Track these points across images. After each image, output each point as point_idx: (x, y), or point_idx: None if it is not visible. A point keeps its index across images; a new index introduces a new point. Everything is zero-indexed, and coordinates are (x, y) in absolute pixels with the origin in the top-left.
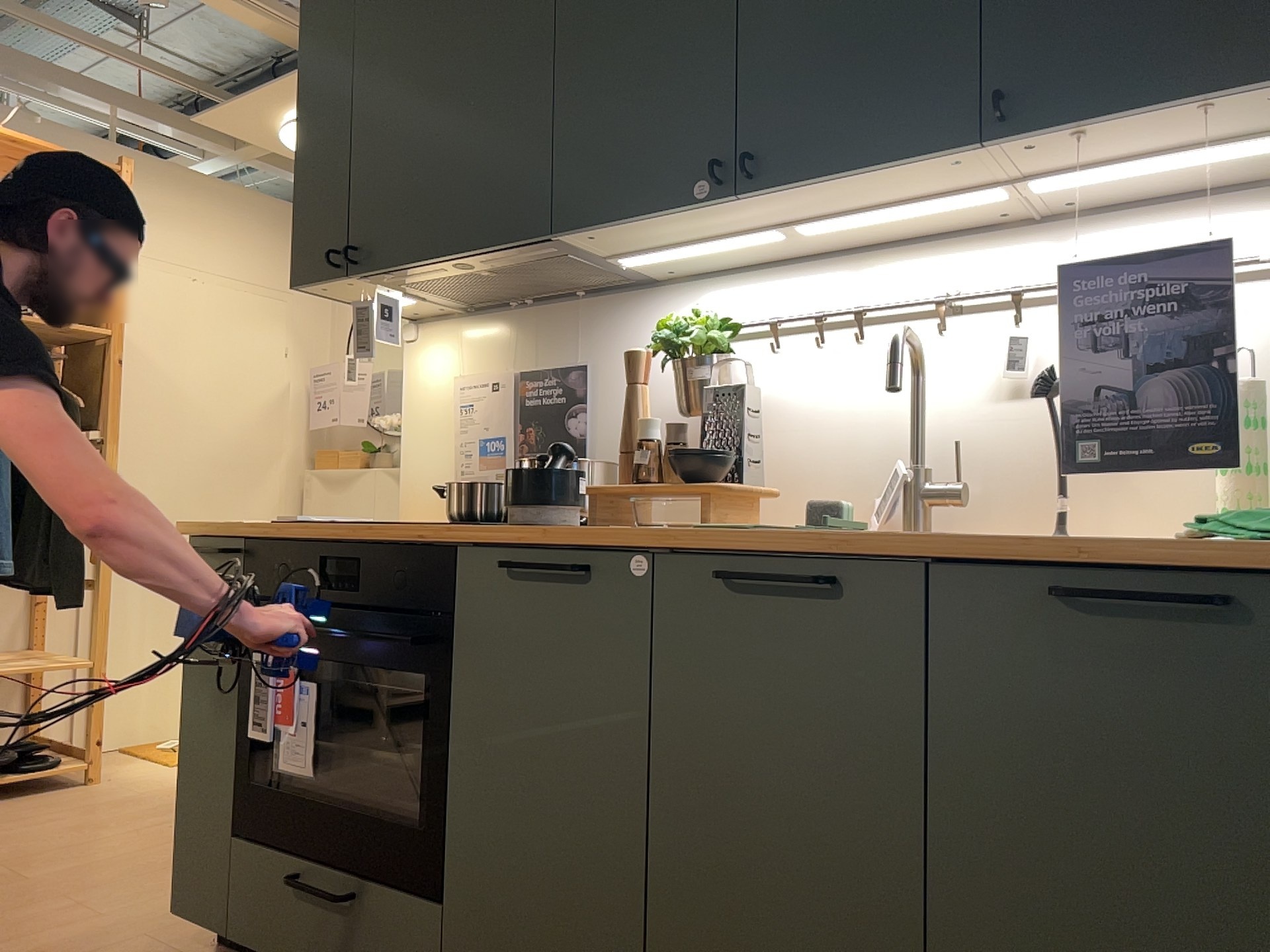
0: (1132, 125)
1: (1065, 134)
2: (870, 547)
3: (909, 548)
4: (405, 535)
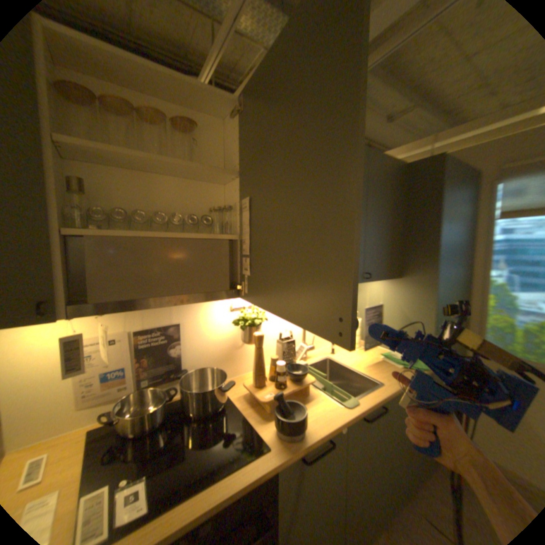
0: (374, 279)
1: (369, 281)
2: (390, 397)
3: (396, 394)
4: (243, 484)
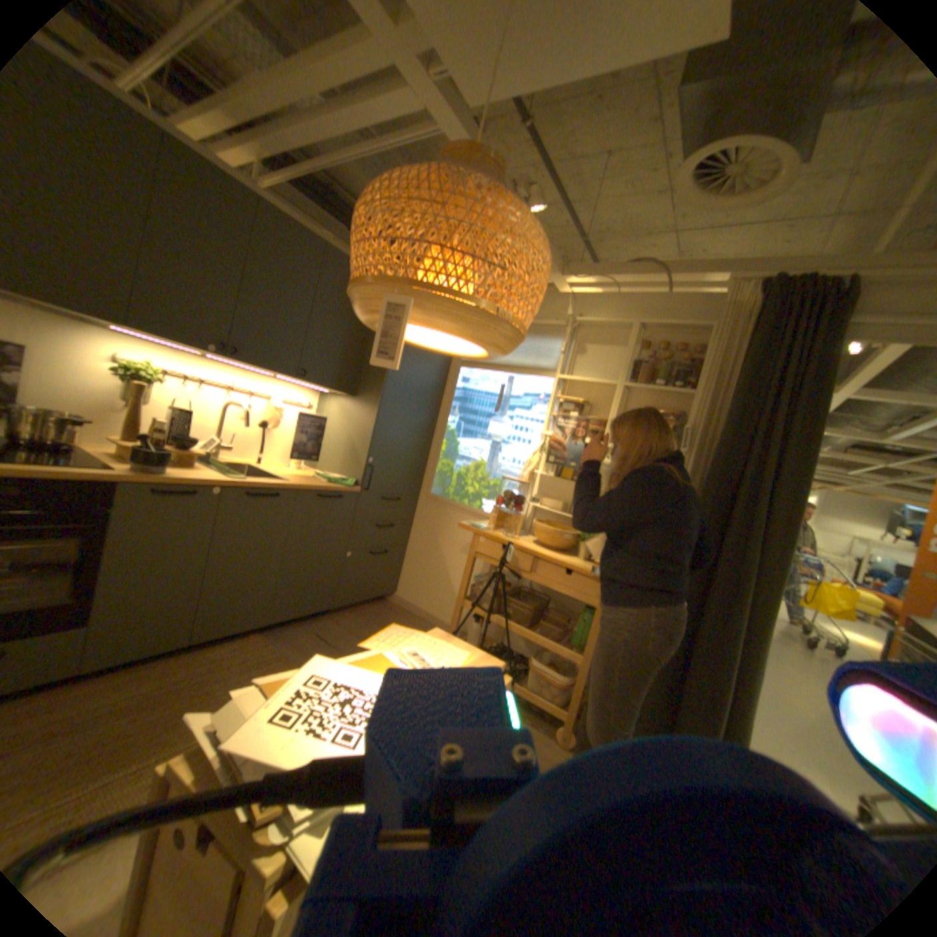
0: (317, 385)
1: (308, 382)
2: (287, 486)
3: (295, 486)
4: (69, 475)
